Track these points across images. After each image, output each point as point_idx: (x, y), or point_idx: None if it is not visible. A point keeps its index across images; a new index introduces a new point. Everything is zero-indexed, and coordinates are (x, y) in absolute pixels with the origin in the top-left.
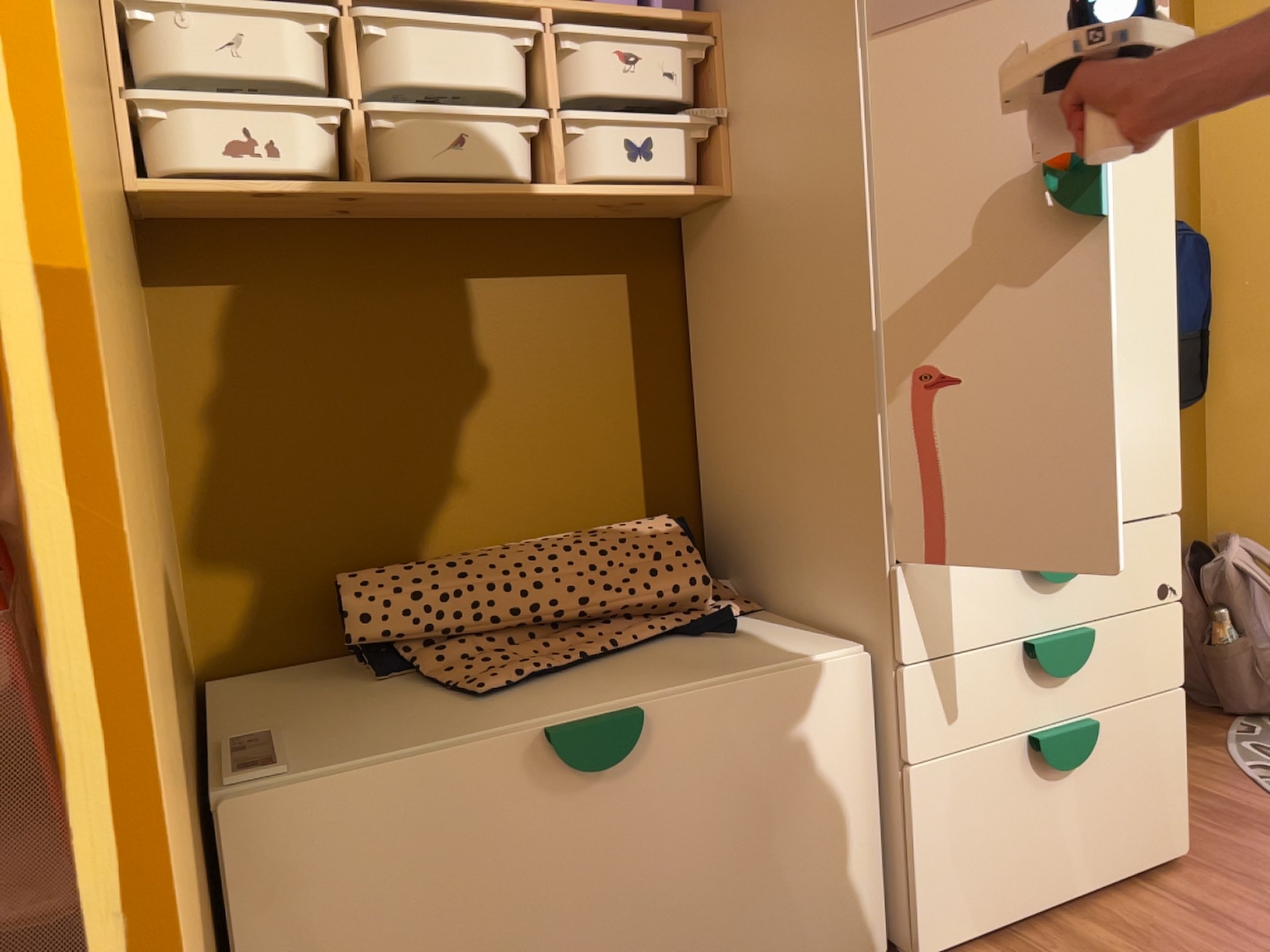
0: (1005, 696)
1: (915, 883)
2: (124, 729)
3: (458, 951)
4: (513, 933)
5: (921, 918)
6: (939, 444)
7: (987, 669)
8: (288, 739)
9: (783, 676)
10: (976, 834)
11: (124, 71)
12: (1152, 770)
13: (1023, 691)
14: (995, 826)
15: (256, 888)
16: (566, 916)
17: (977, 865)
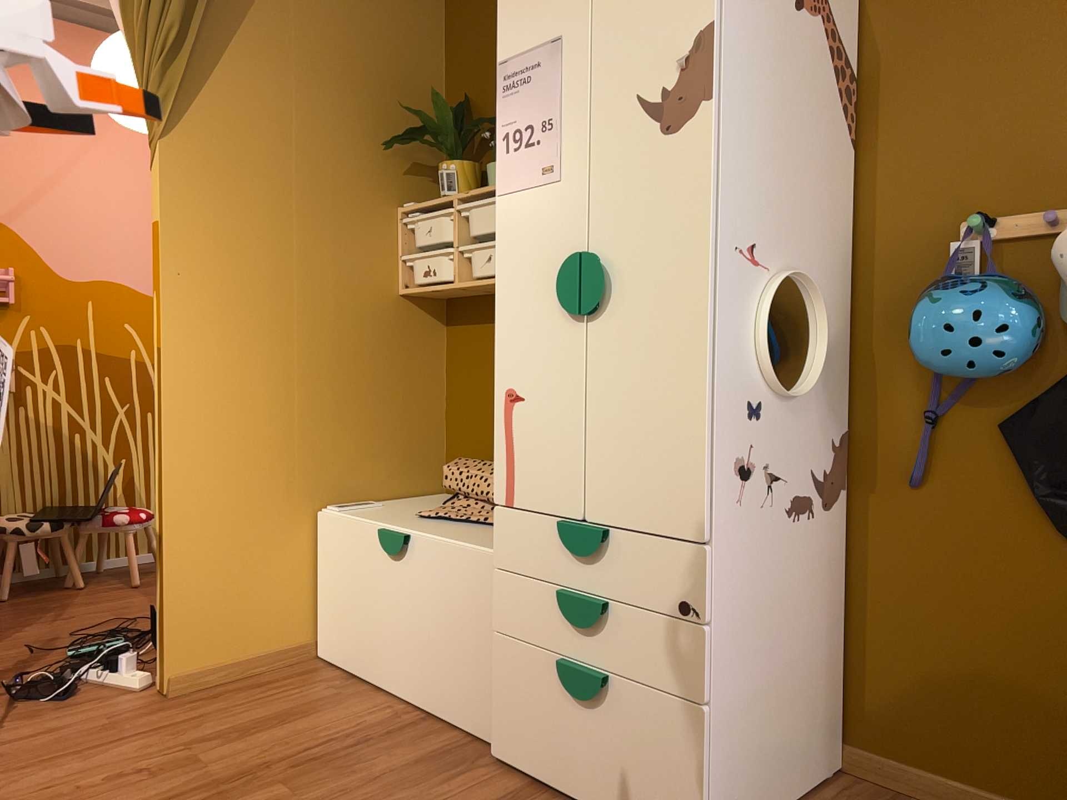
0: (547, 621)
1: (495, 707)
2: (164, 441)
3: (357, 604)
4: (370, 609)
5: (491, 730)
6: (516, 437)
7: (537, 596)
8: (373, 507)
9: (463, 550)
10: (524, 702)
11: (409, 245)
12: (664, 761)
13: (560, 625)
14: (536, 707)
15: (321, 544)
16: (384, 614)
17: (524, 724)
